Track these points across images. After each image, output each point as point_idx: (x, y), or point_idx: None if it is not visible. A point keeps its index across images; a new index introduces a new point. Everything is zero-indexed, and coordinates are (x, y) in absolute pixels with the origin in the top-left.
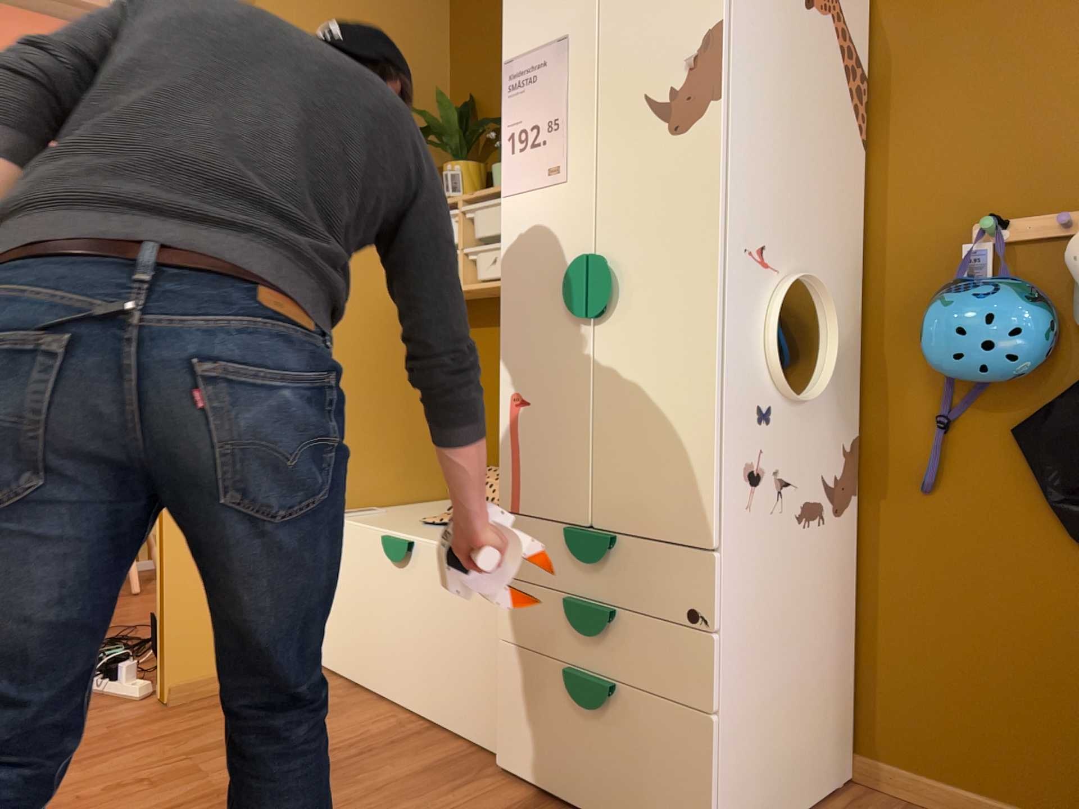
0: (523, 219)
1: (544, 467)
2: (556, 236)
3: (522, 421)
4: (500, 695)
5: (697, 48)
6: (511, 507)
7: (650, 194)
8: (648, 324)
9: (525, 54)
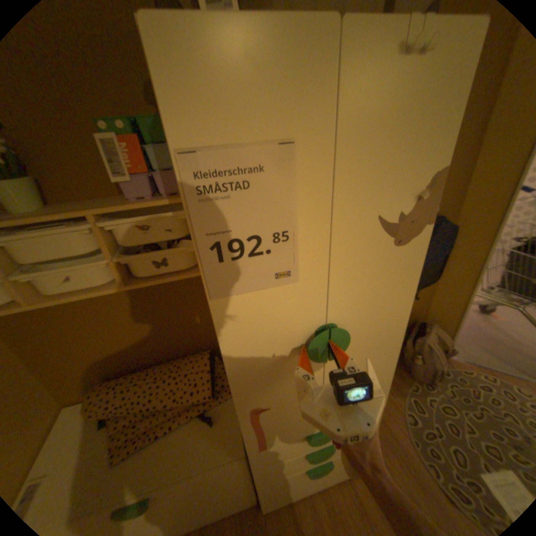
0: (246, 313)
1: (285, 427)
2: (288, 320)
3: (263, 418)
4: (259, 498)
5: (428, 184)
6: (259, 450)
7: (374, 283)
8: (363, 348)
9: (219, 144)
